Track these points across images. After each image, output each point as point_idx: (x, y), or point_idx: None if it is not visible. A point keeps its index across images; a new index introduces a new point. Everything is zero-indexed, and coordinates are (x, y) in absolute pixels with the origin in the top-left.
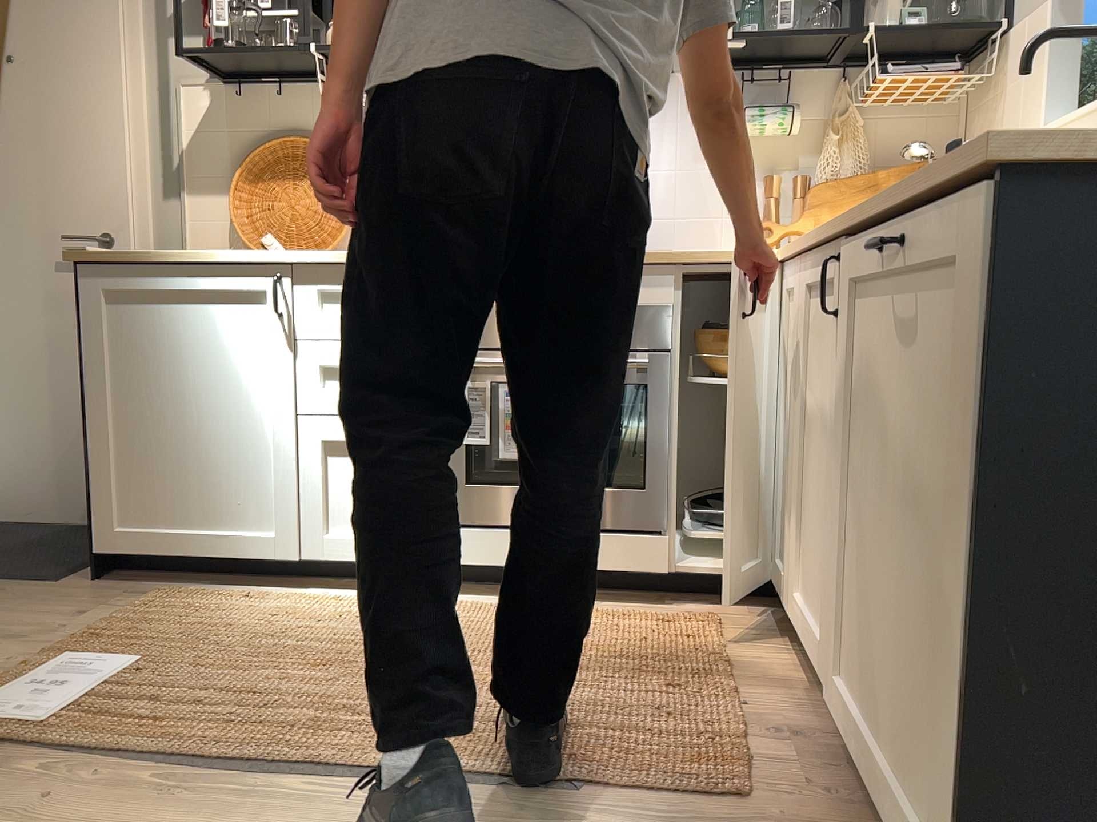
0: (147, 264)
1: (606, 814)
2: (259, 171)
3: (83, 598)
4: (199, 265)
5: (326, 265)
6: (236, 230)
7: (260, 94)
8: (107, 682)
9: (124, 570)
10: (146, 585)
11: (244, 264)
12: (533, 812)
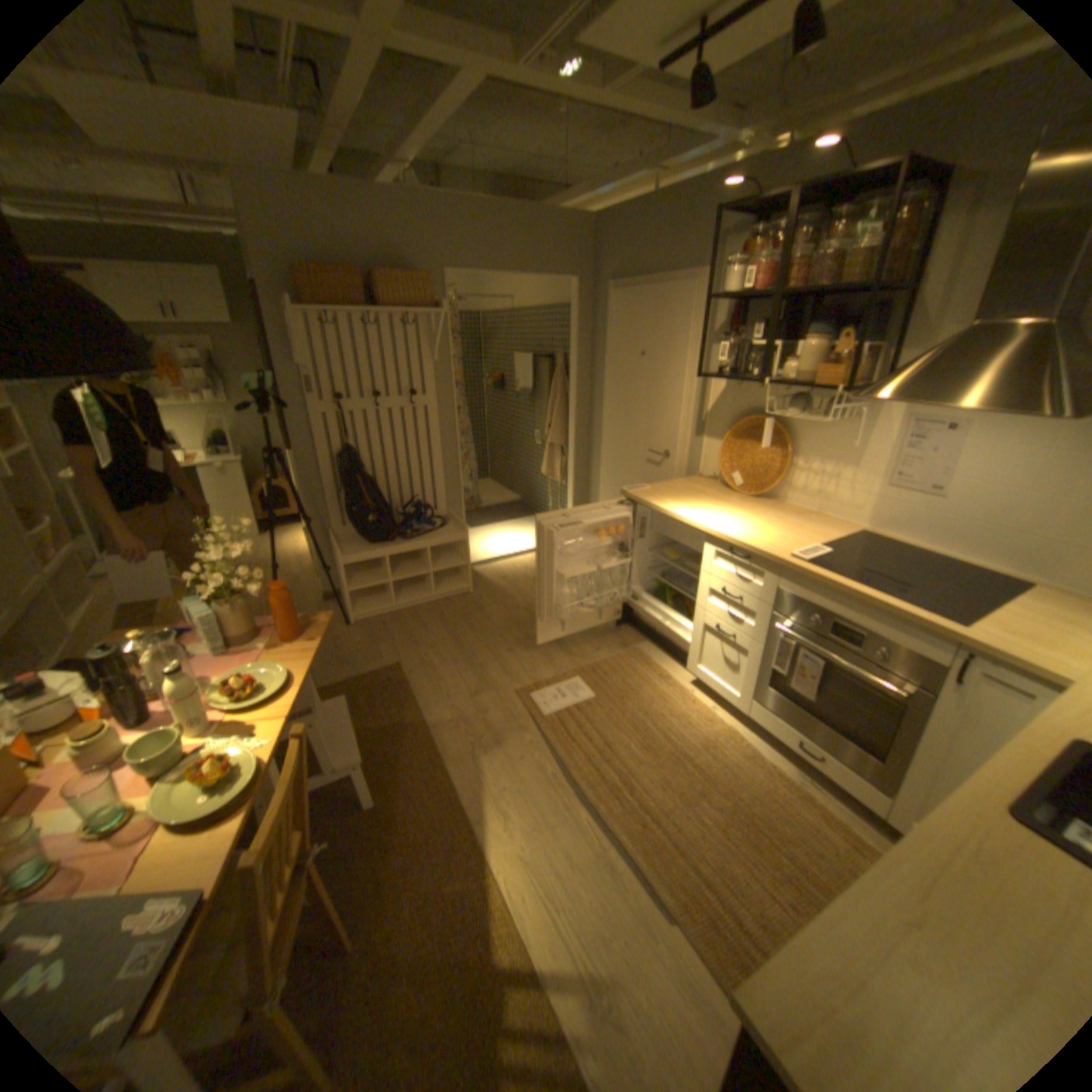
0: (648, 507)
1: (671, 940)
2: (742, 431)
3: (606, 637)
4: (668, 515)
5: (721, 539)
6: (720, 467)
7: (753, 383)
8: (575, 702)
9: (631, 624)
10: (631, 639)
11: (685, 523)
12: (645, 907)
